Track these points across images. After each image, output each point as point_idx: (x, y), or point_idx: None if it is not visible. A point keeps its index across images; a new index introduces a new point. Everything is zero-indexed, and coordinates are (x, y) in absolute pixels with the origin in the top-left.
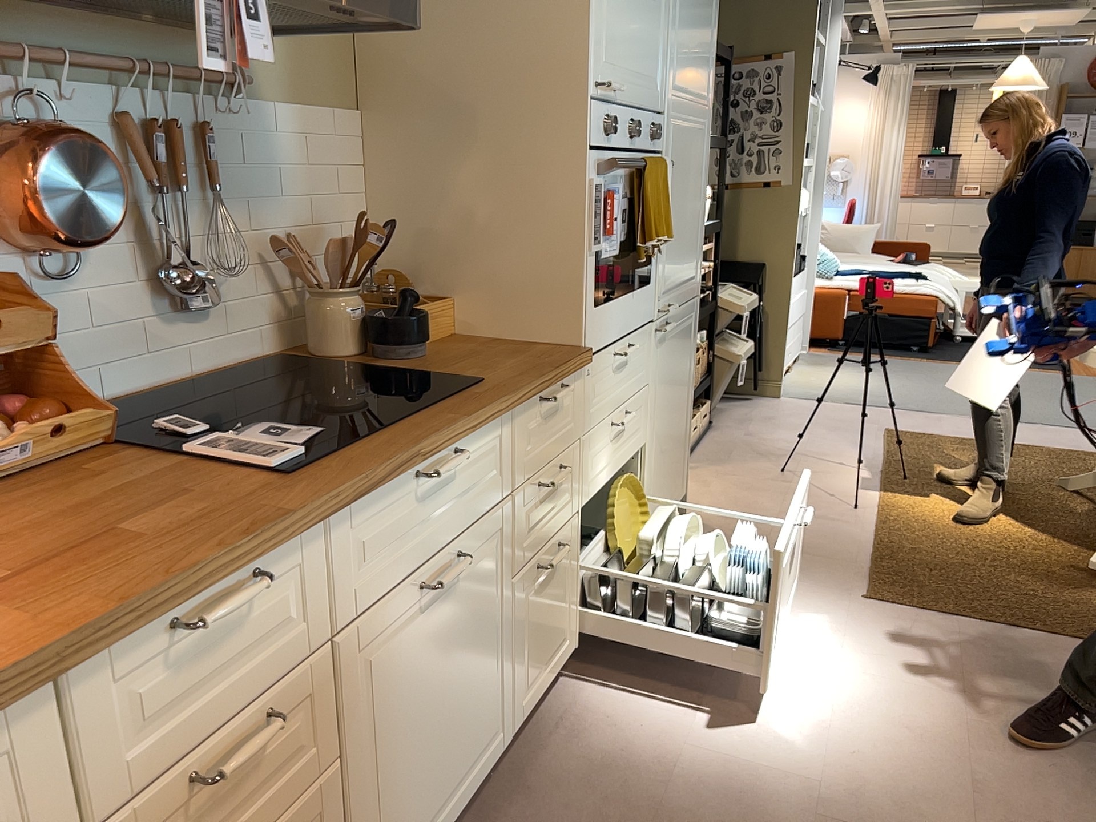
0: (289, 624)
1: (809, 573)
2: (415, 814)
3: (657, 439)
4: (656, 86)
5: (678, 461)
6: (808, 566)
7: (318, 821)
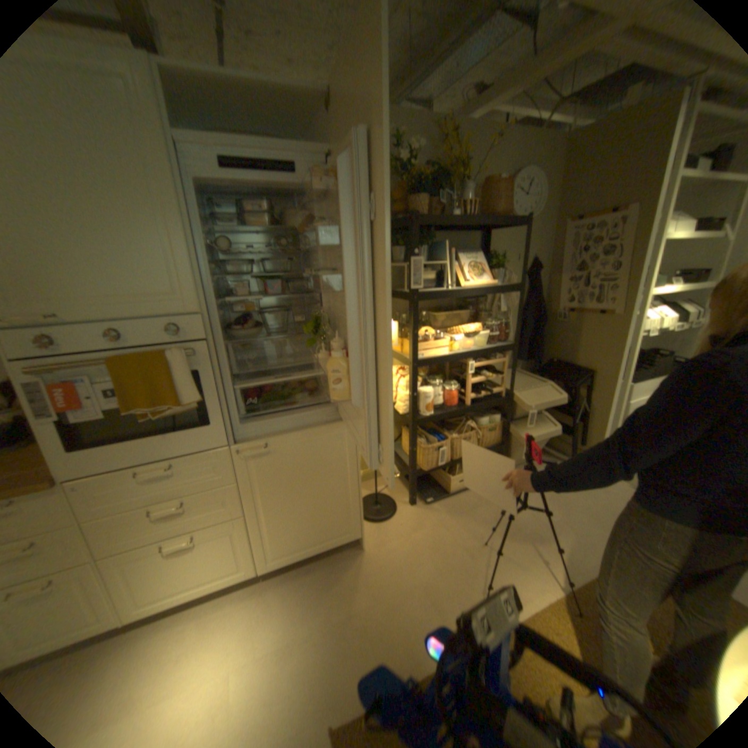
0: None
1: (339, 669)
2: None
3: (269, 513)
4: (170, 294)
5: (335, 522)
6: (351, 661)
7: None
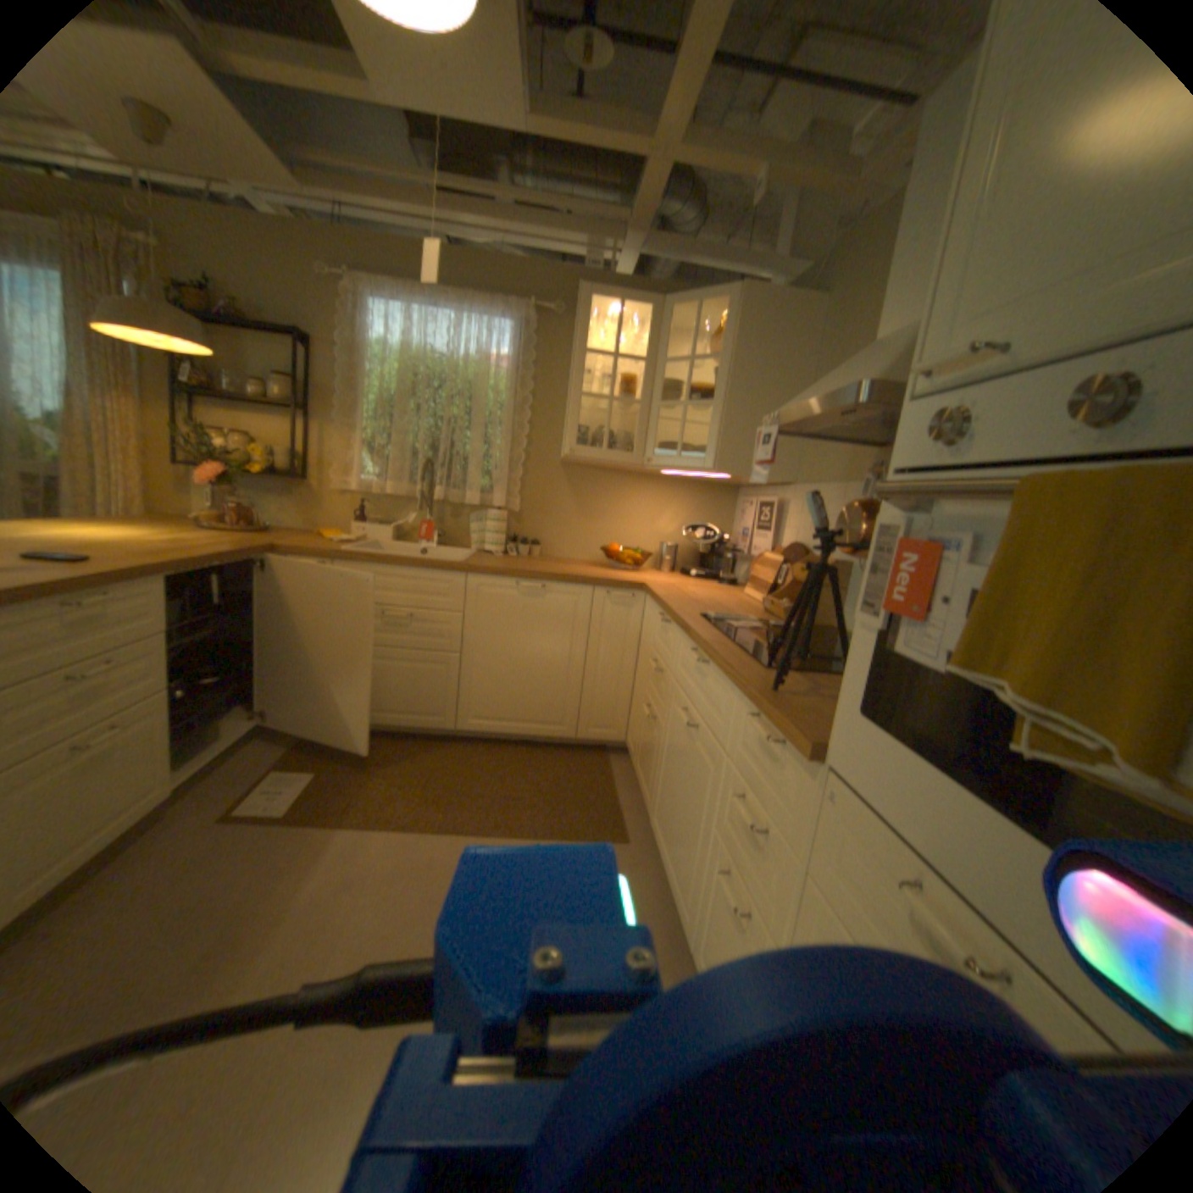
0: (669, 651)
1: None
2: (664, 823)
3: None
4: None
5: None
6: None
7: (658, 737)
